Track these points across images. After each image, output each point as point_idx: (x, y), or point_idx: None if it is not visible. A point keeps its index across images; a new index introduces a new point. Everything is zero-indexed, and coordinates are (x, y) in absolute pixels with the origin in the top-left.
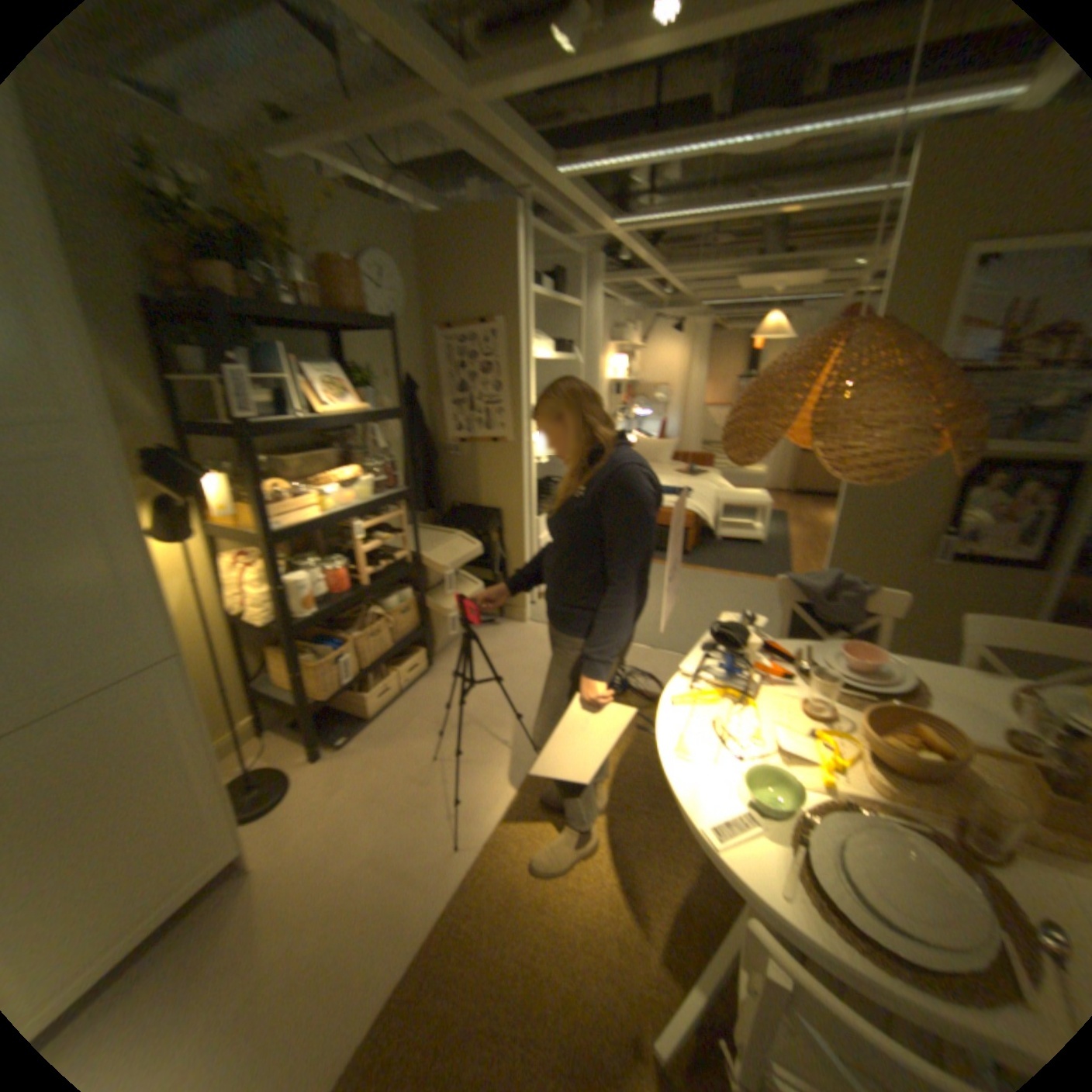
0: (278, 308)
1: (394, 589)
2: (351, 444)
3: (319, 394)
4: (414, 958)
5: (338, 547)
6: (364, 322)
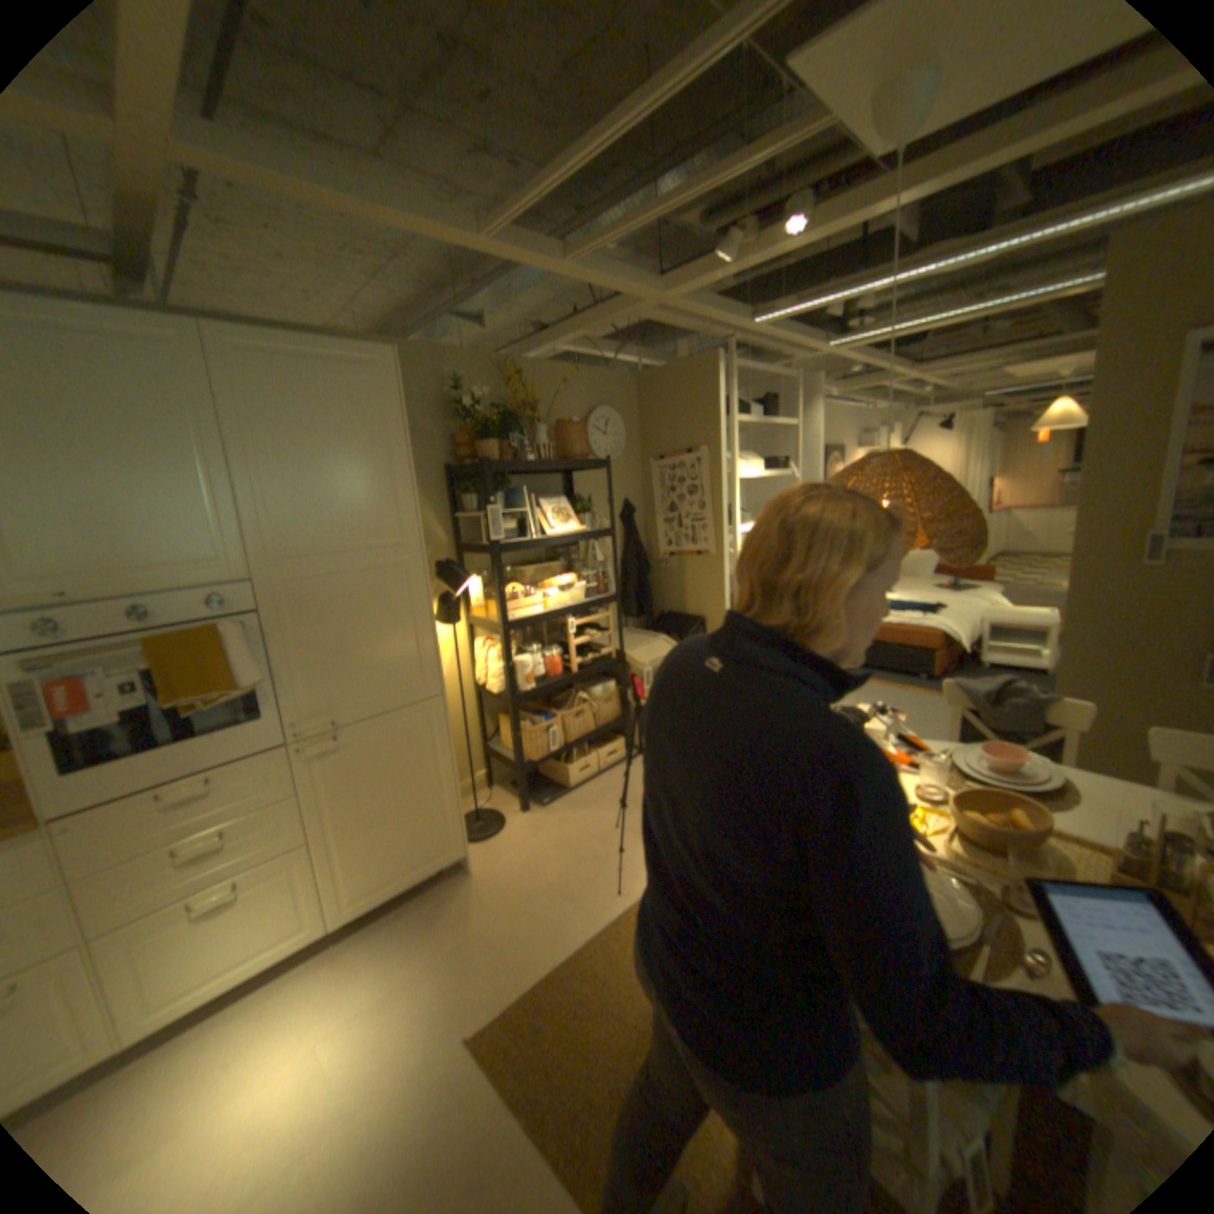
0: (528, 463)
1: (603, 682)
2: (576, 559)
3: (553, 521)
4: (573, 957)
5: (559, 641)
6: (590, 465)
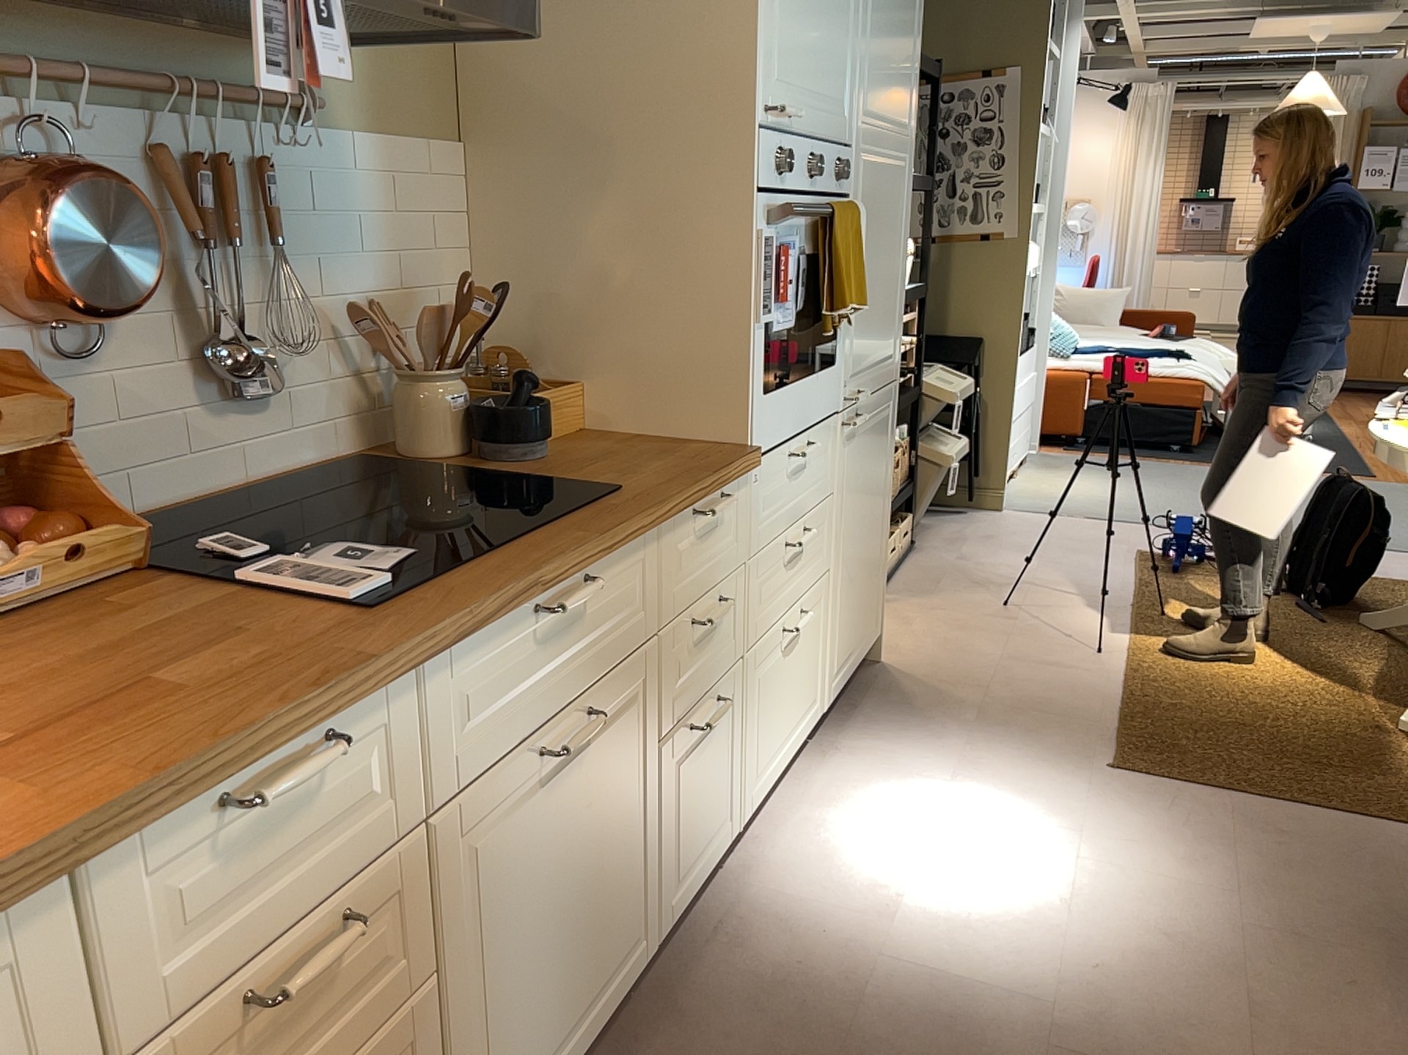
0: None
1: None
2: None
3: None
4: (1124, 696)
5: None
6: None
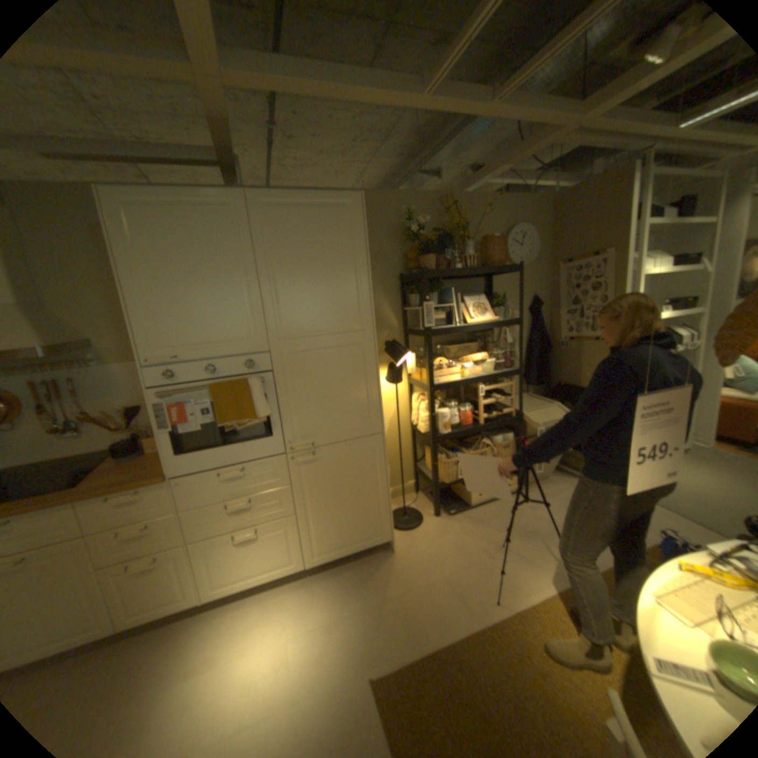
0: (457, 270)
1: (504, 432)
2: (490, 340)
3: (473, 312)
4: (456, 644)
5: (472, 399)
6: (506, 269)
